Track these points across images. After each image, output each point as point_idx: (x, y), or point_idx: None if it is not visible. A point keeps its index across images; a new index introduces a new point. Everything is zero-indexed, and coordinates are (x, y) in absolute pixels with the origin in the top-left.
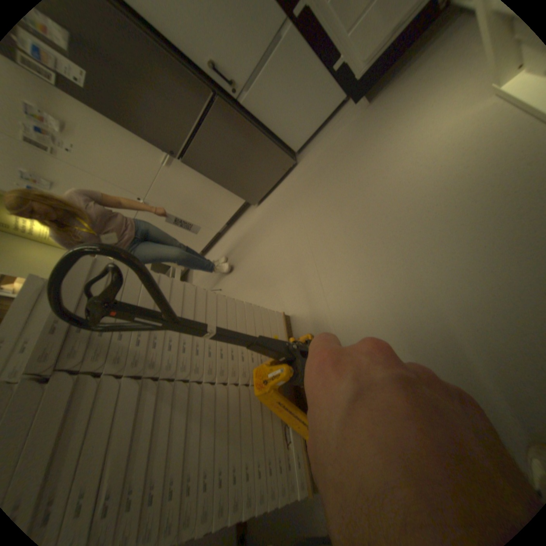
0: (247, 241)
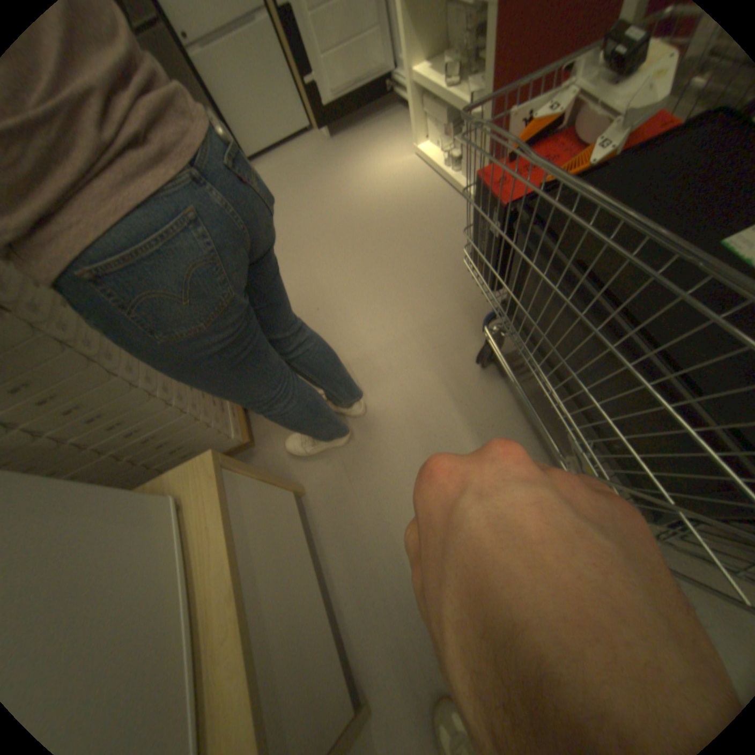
0: None
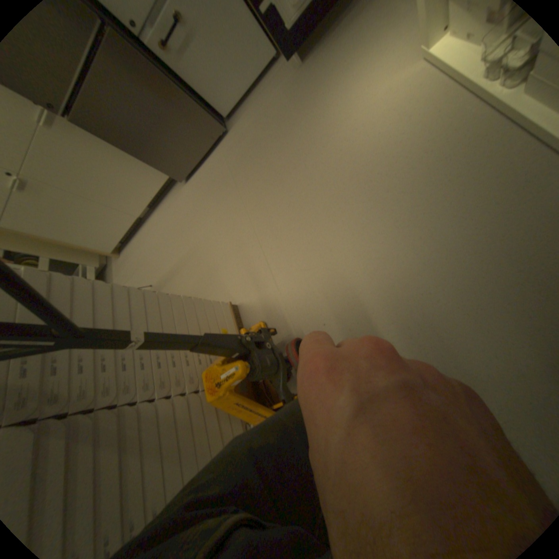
0: (178, 226)
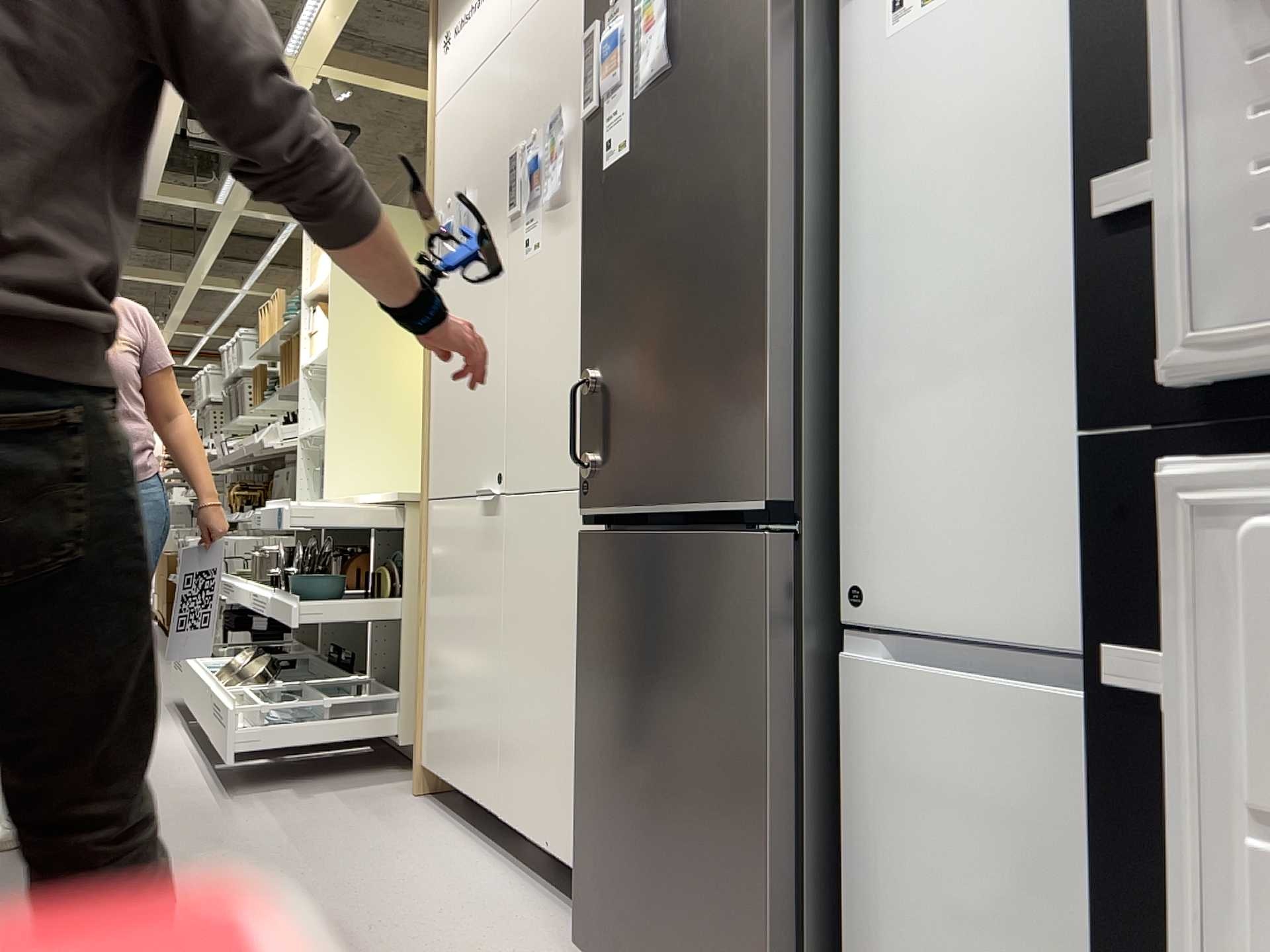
0: None
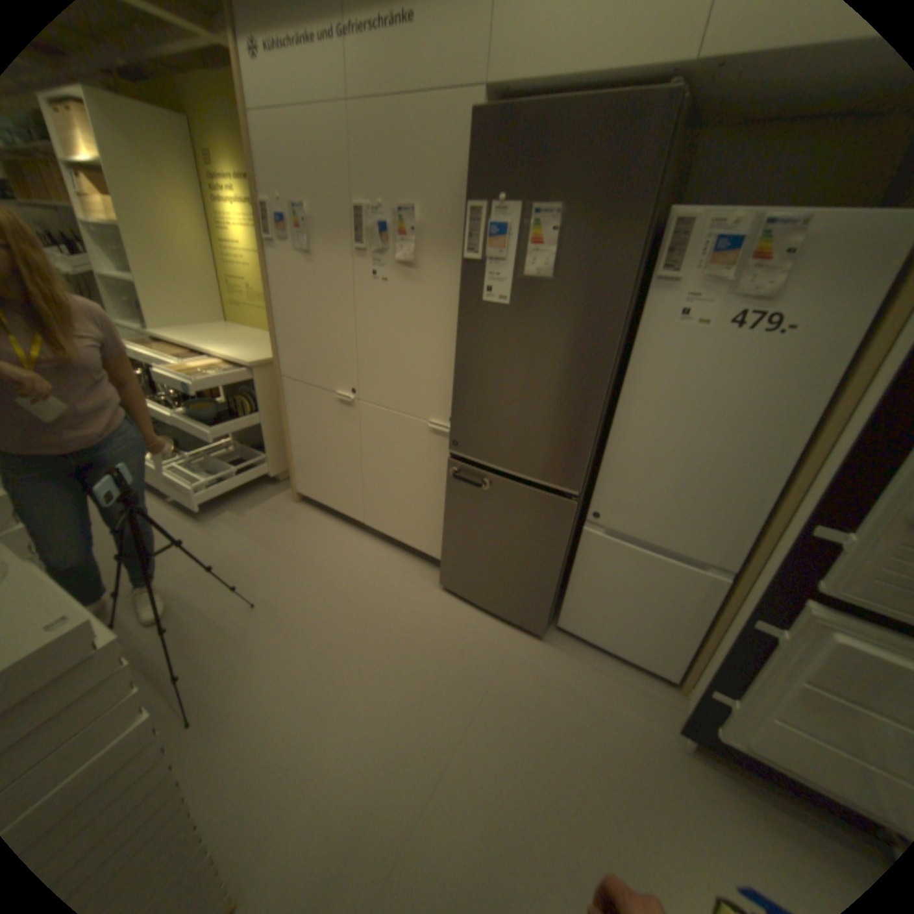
0: (369, 610)
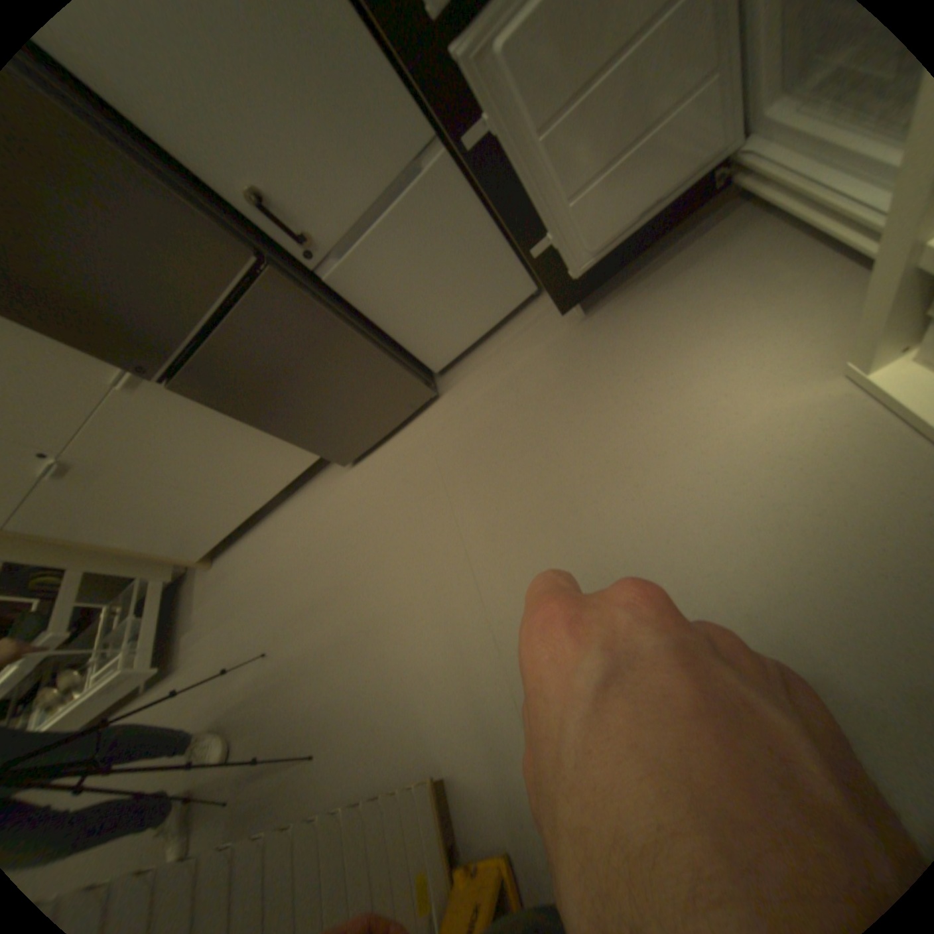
0: (328, 546)
